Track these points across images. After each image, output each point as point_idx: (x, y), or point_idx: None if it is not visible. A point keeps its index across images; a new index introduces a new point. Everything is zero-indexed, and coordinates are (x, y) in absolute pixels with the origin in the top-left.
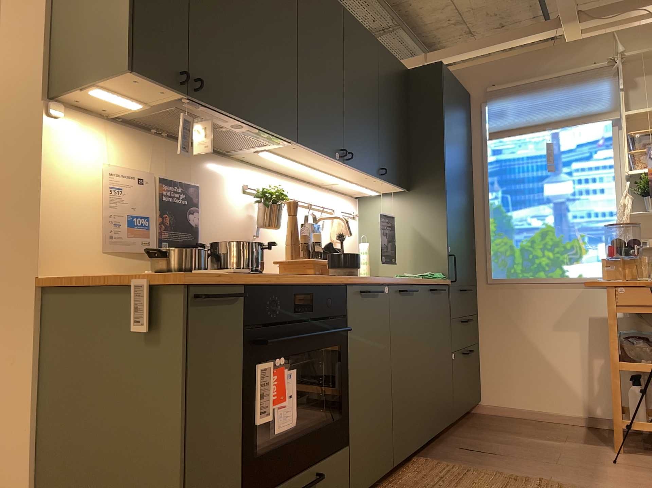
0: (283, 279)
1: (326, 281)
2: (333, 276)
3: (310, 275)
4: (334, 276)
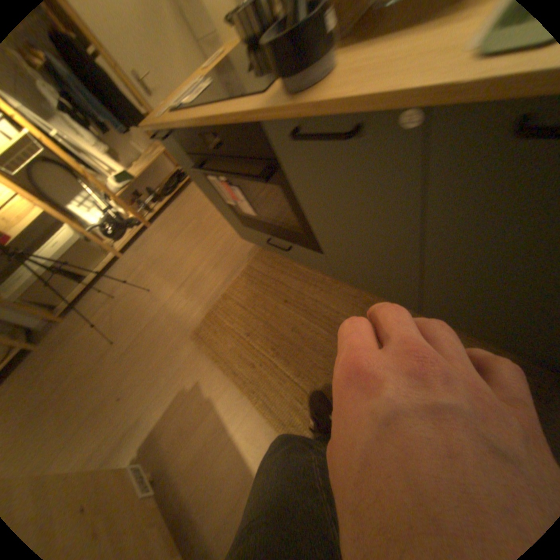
0: (185, 119)
1: (225, 116)
2: (256, 94)
3: (225, 99)
4: (252, 98)
